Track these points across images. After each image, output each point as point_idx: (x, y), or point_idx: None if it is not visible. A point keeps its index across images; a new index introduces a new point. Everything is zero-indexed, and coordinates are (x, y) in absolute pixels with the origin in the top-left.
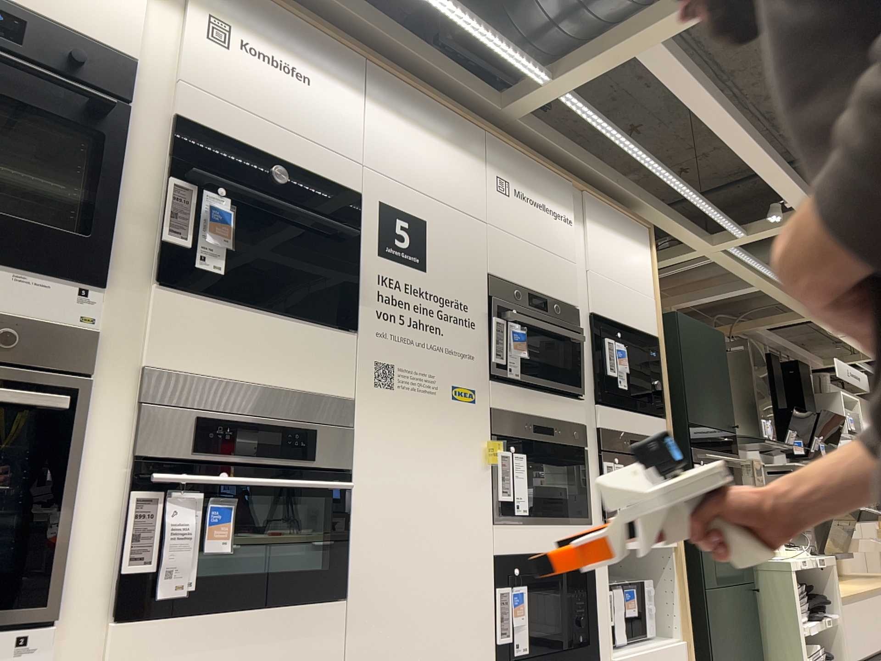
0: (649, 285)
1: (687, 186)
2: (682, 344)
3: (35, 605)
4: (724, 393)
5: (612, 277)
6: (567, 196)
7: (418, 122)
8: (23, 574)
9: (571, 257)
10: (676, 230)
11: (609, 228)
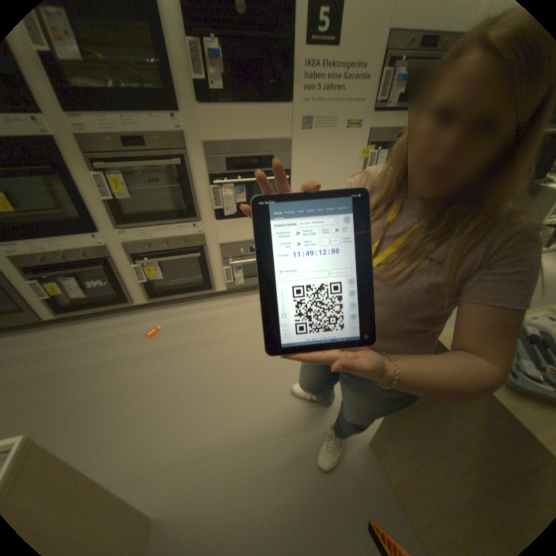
0: None
1: None
2: None
3: (194, 216)
4: None
5: None
6: None
7: None
8: (188, 209)
9: None
10: None
11: None
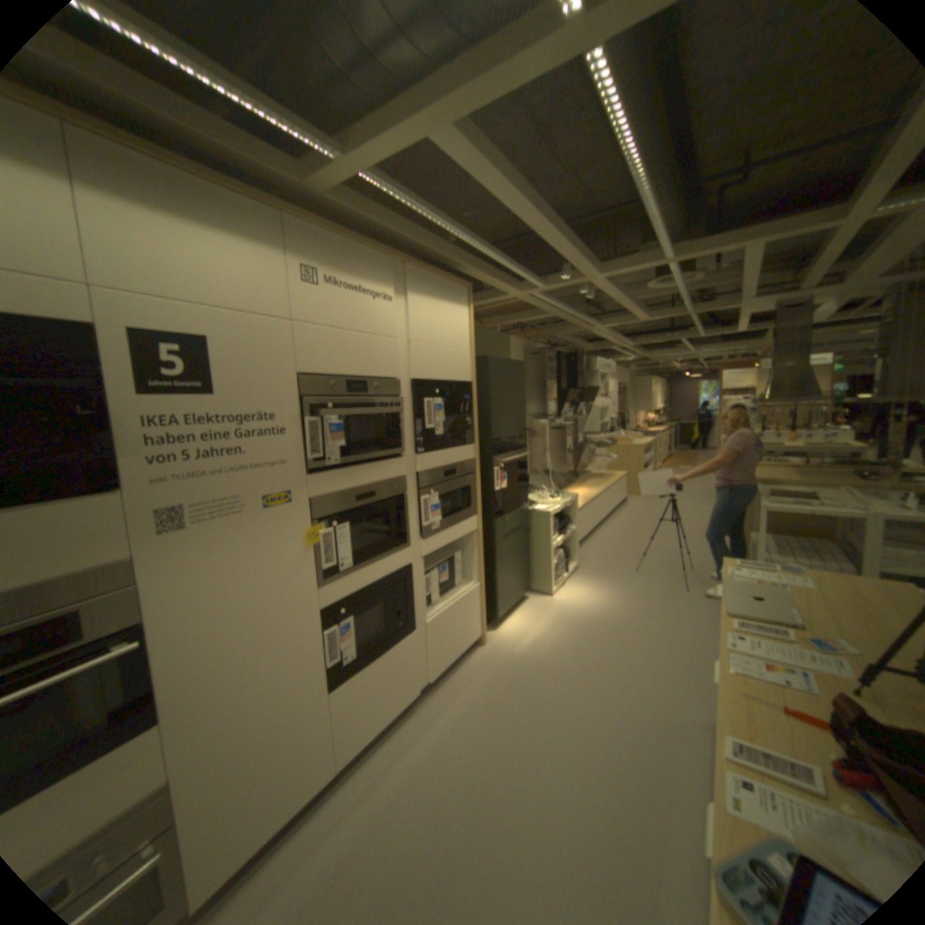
0: (466, 341)
1: (498, 253)
2: (492, 382)
3: None
4: (521, 408)
5: (433, 342)
6: (387, 272)
7: (175, 213)
8: None
9: (391, 335)
10: (493, 283)
11: (431, 297)
